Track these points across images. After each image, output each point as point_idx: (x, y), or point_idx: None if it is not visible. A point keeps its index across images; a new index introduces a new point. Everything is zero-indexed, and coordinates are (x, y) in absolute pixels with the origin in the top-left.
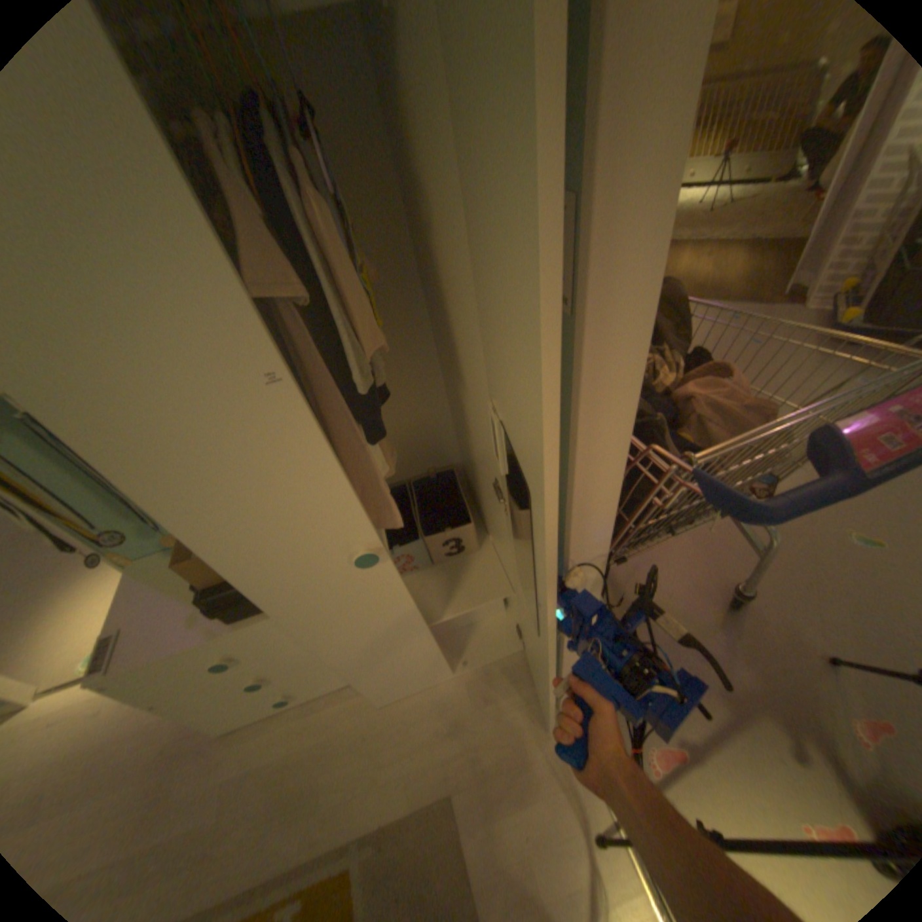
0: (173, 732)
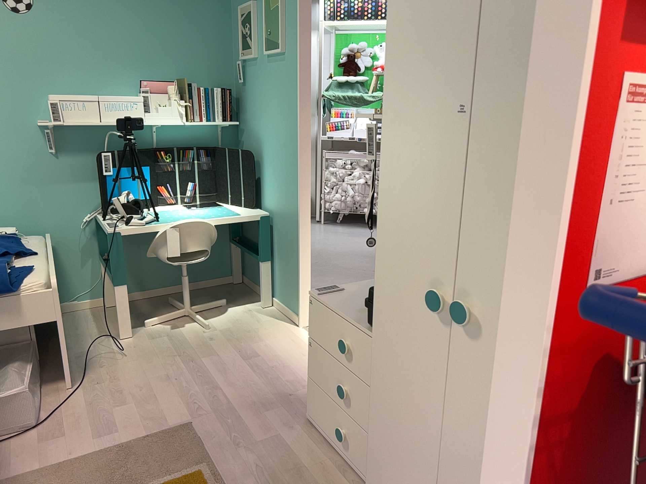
0: (304, 396)
